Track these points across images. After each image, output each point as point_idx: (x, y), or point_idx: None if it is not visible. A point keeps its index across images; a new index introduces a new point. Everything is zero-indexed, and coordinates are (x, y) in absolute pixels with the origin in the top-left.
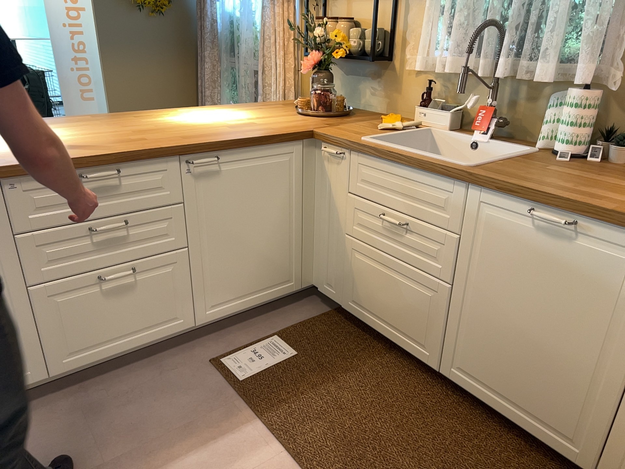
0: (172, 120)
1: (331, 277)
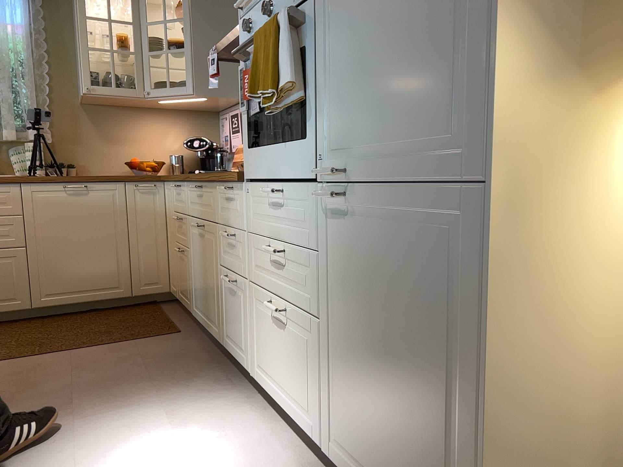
0: None
1: None
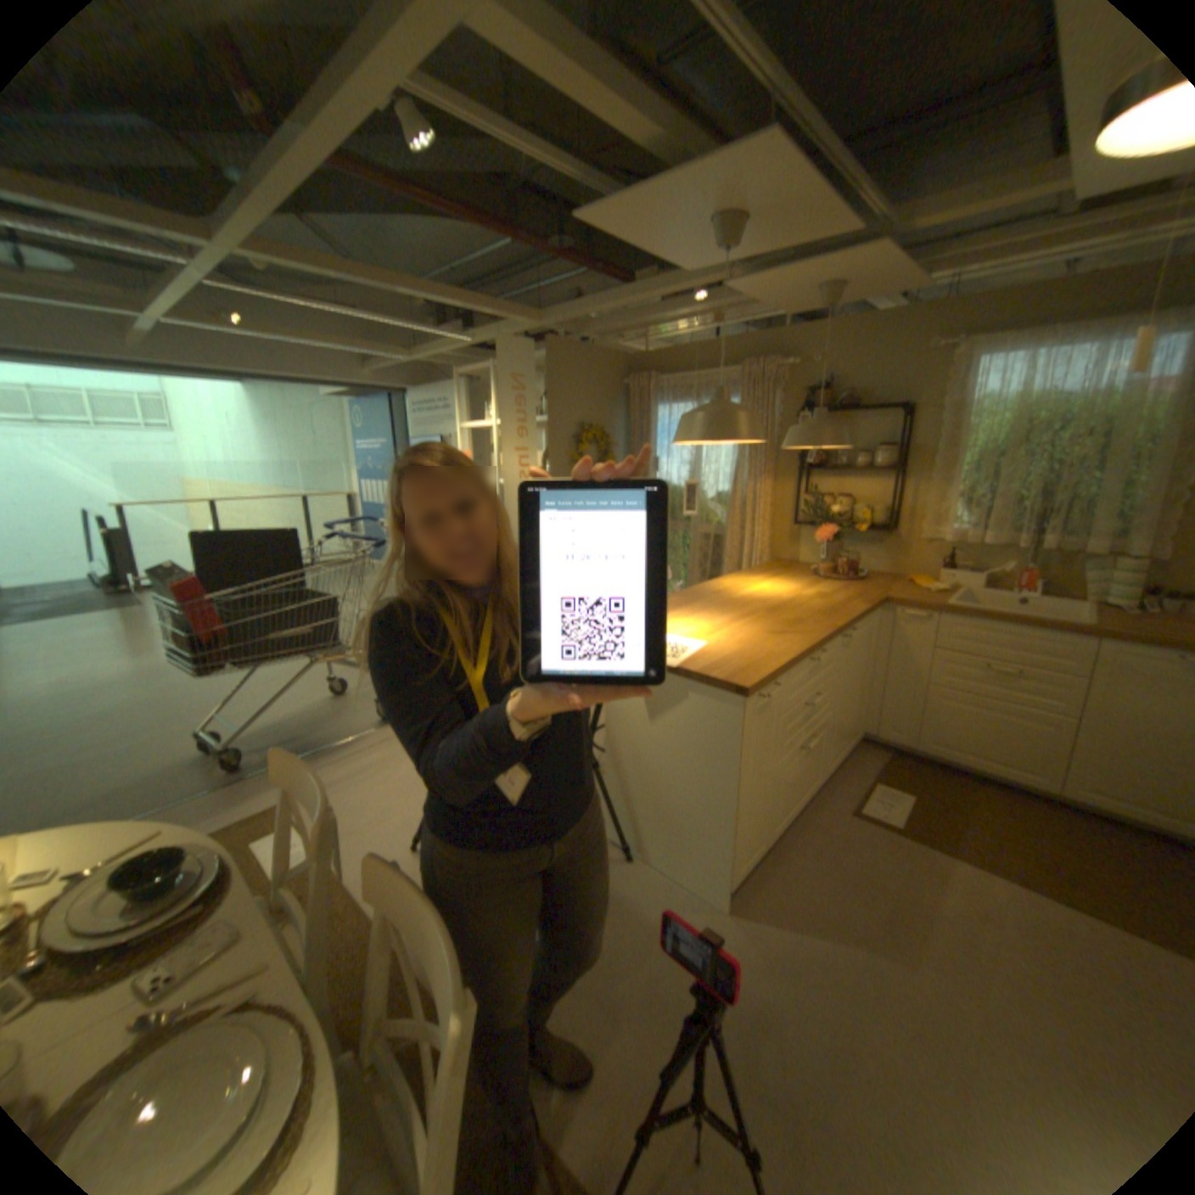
0: (751, 595)
1: (901, 724)
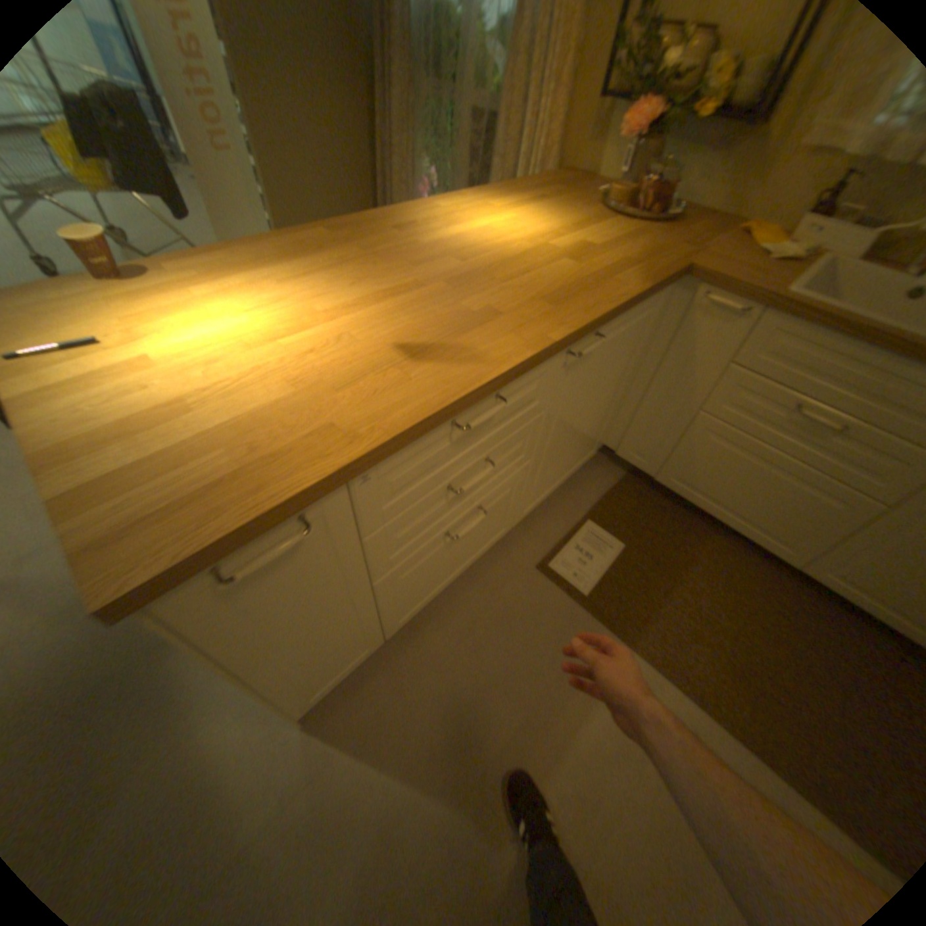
0: (461, 237)
1: (646, 447)
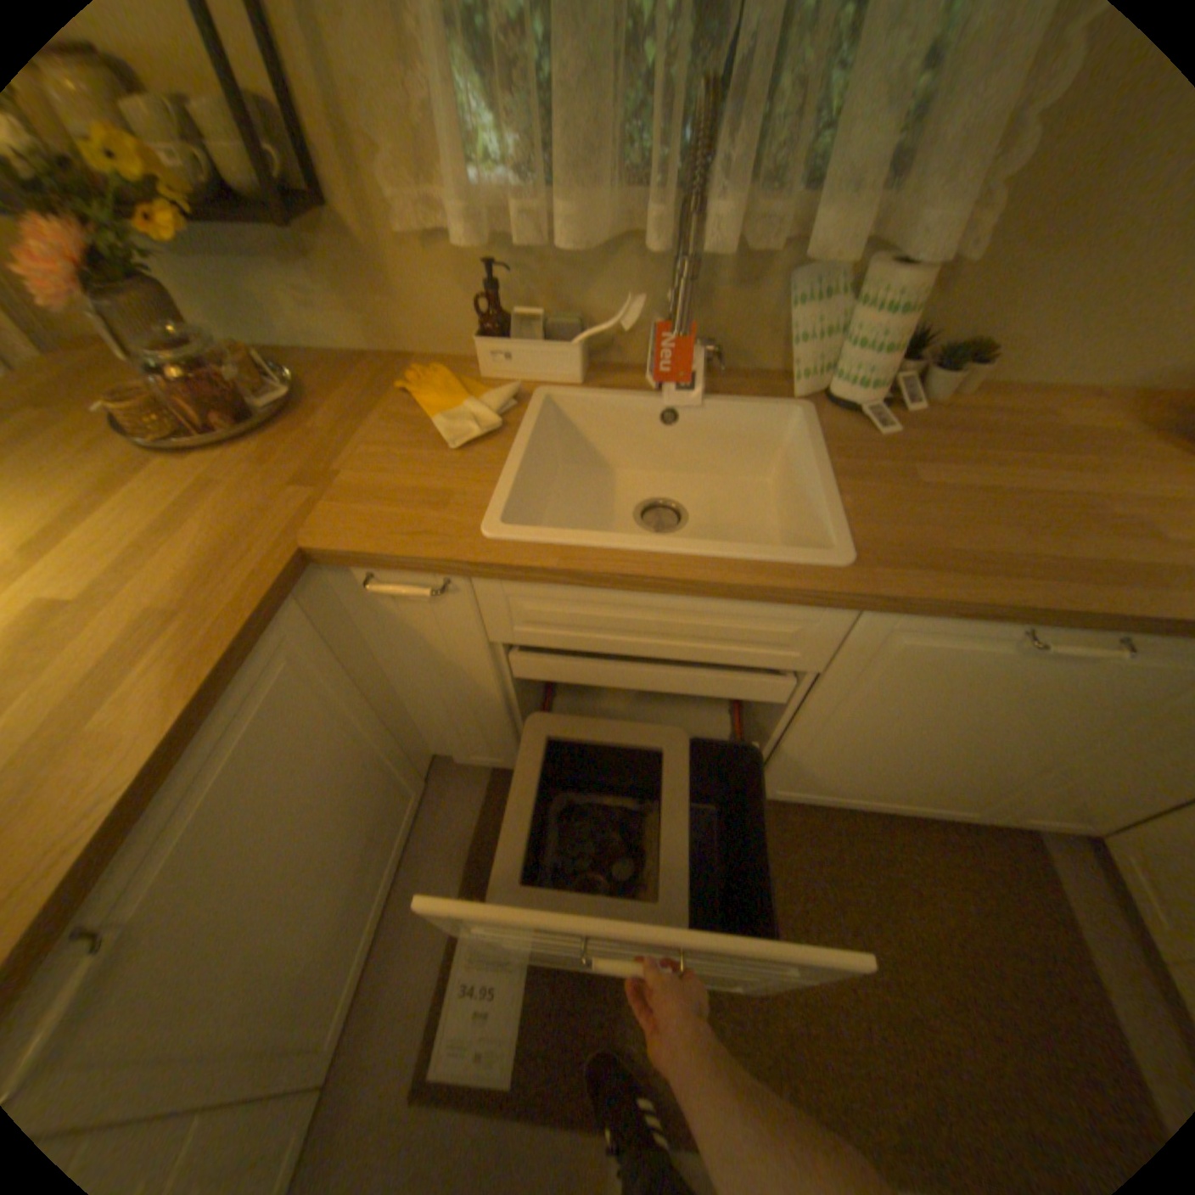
0: None
1: (484, 747)
